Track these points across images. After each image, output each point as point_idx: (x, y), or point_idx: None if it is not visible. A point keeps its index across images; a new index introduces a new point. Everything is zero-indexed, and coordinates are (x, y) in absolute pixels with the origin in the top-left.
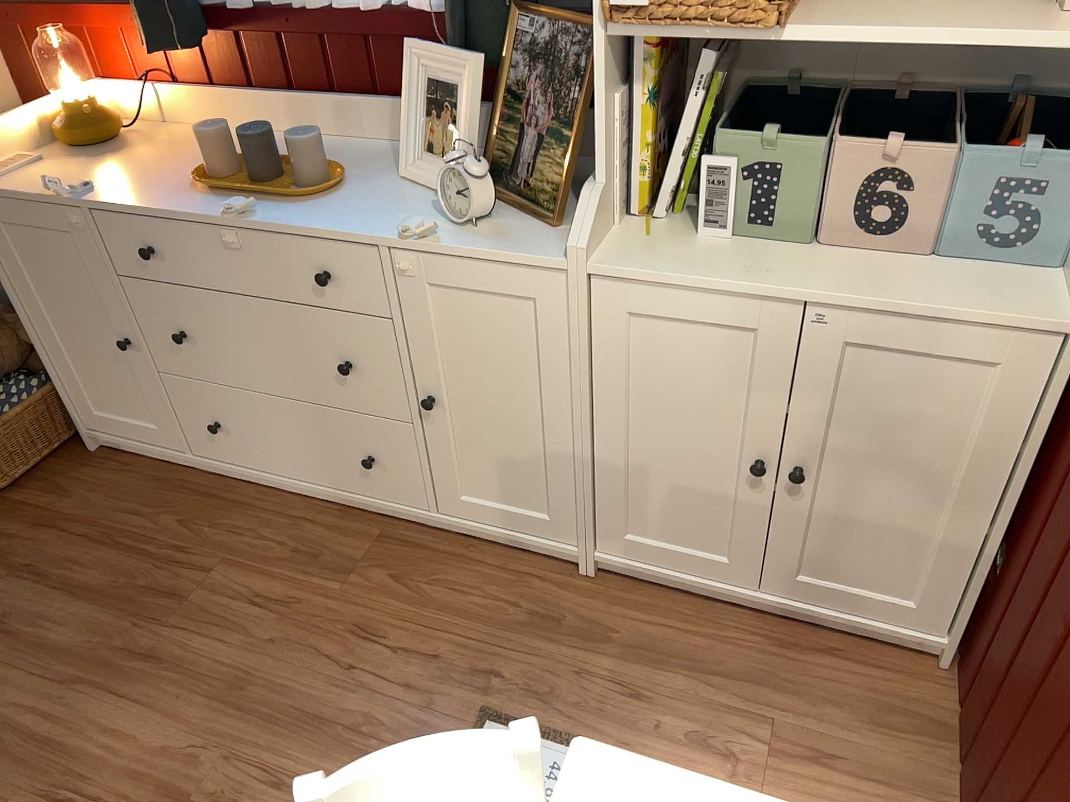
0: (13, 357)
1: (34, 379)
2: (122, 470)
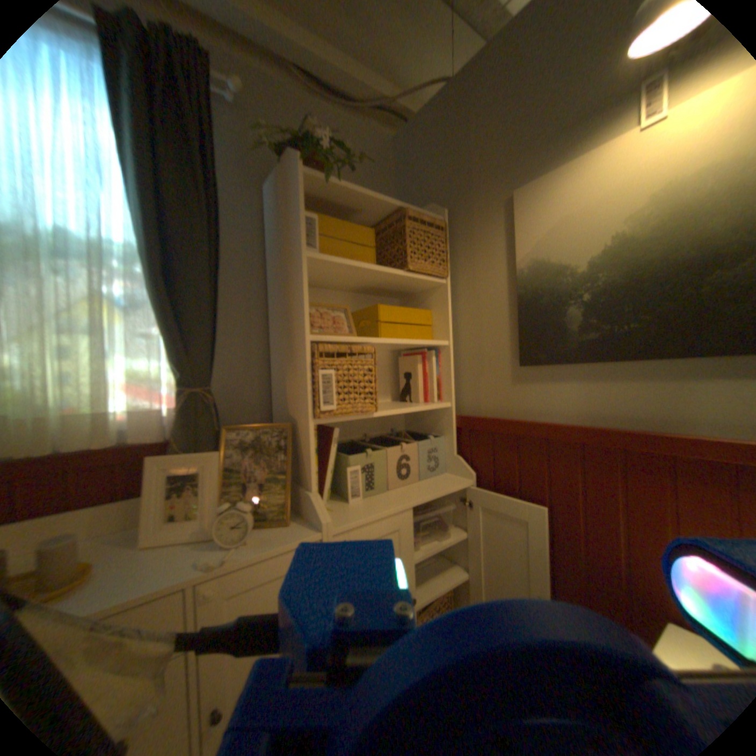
0: None
1: None
2: None
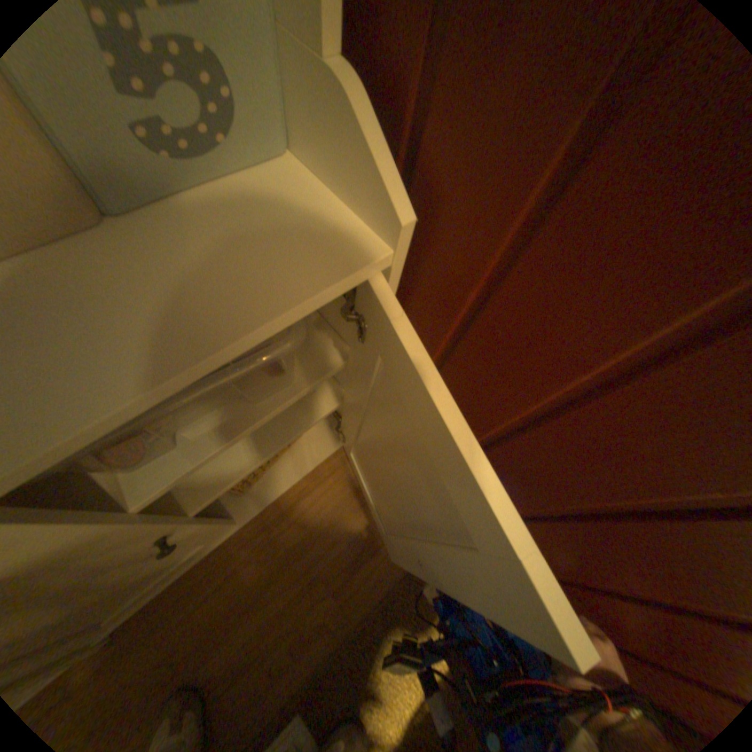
0: None
1: None
2: None
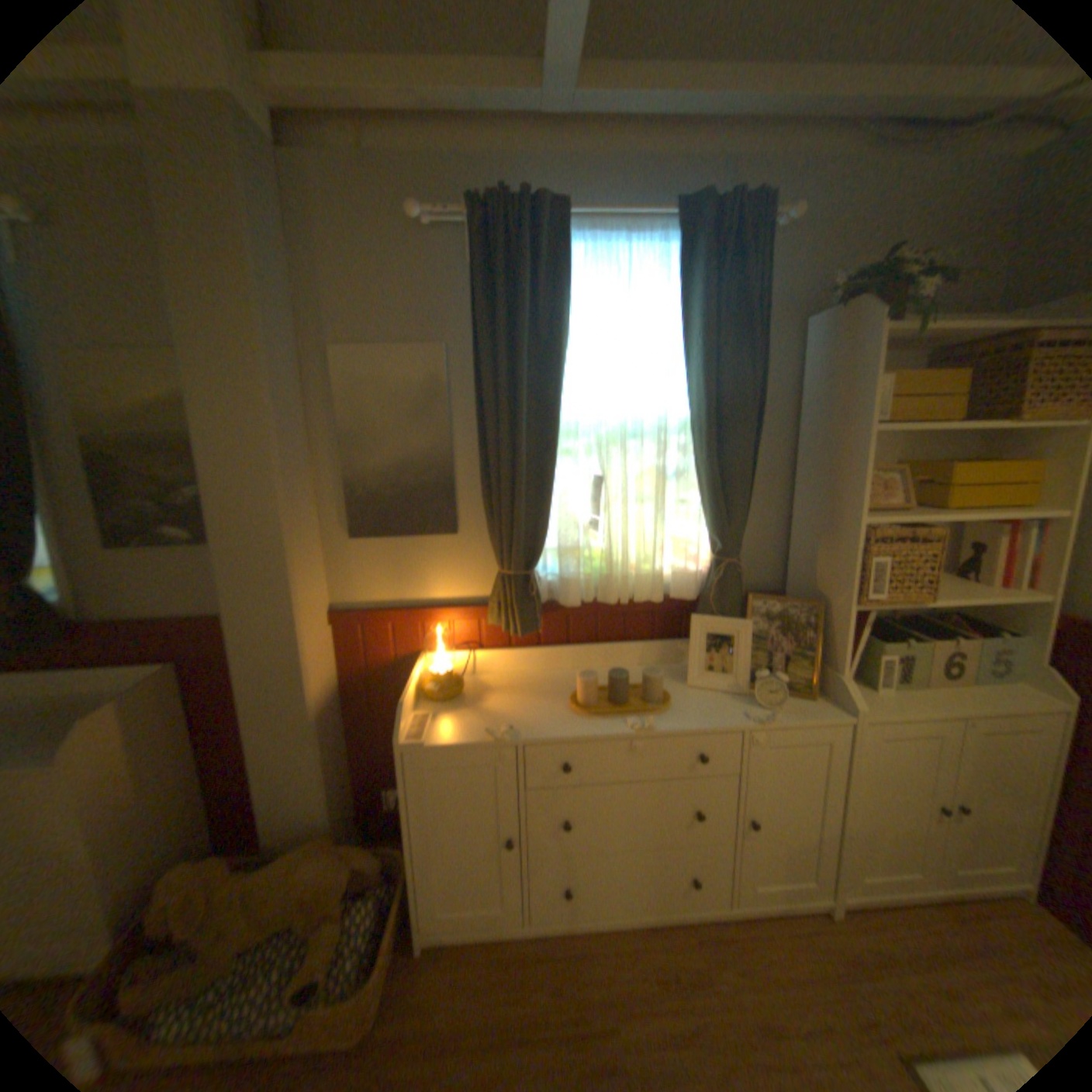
0: (337, 893)
1: (353, 909)
2: (448, 975)
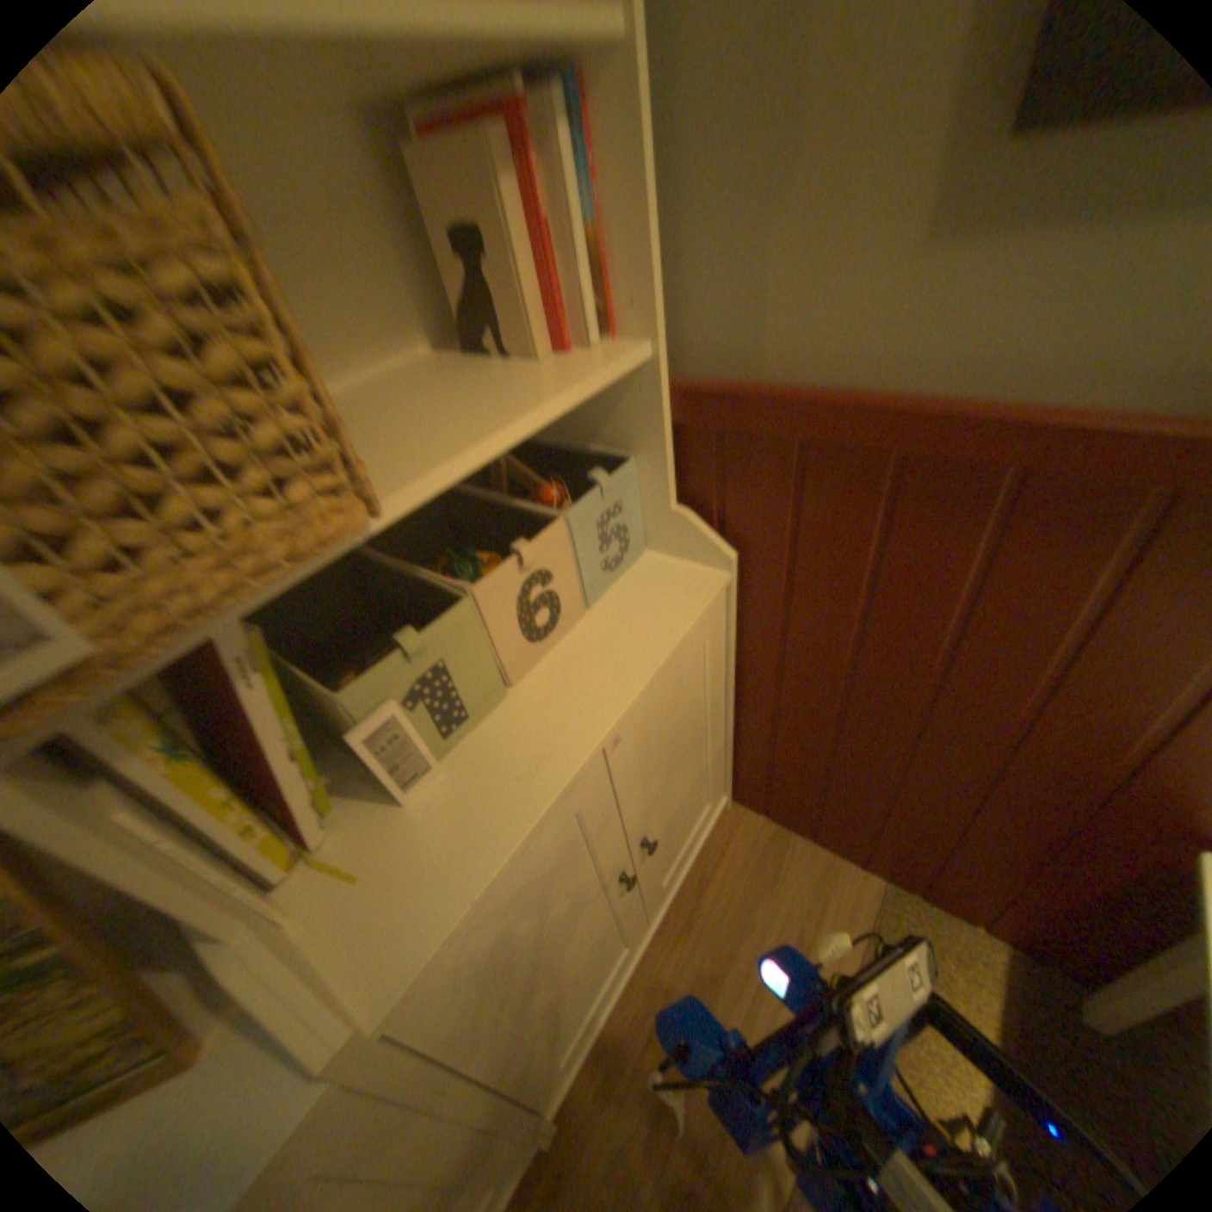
0: None
1: None
2: None
